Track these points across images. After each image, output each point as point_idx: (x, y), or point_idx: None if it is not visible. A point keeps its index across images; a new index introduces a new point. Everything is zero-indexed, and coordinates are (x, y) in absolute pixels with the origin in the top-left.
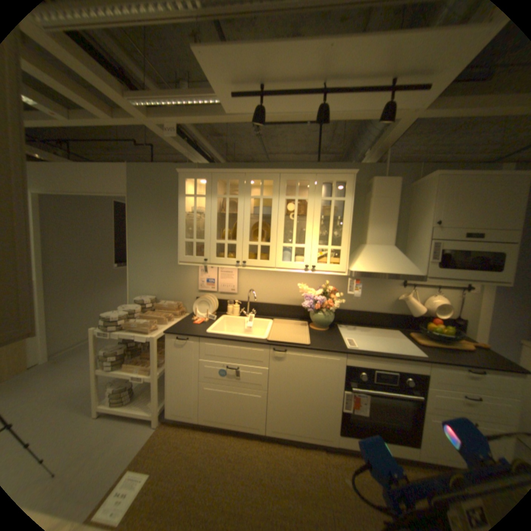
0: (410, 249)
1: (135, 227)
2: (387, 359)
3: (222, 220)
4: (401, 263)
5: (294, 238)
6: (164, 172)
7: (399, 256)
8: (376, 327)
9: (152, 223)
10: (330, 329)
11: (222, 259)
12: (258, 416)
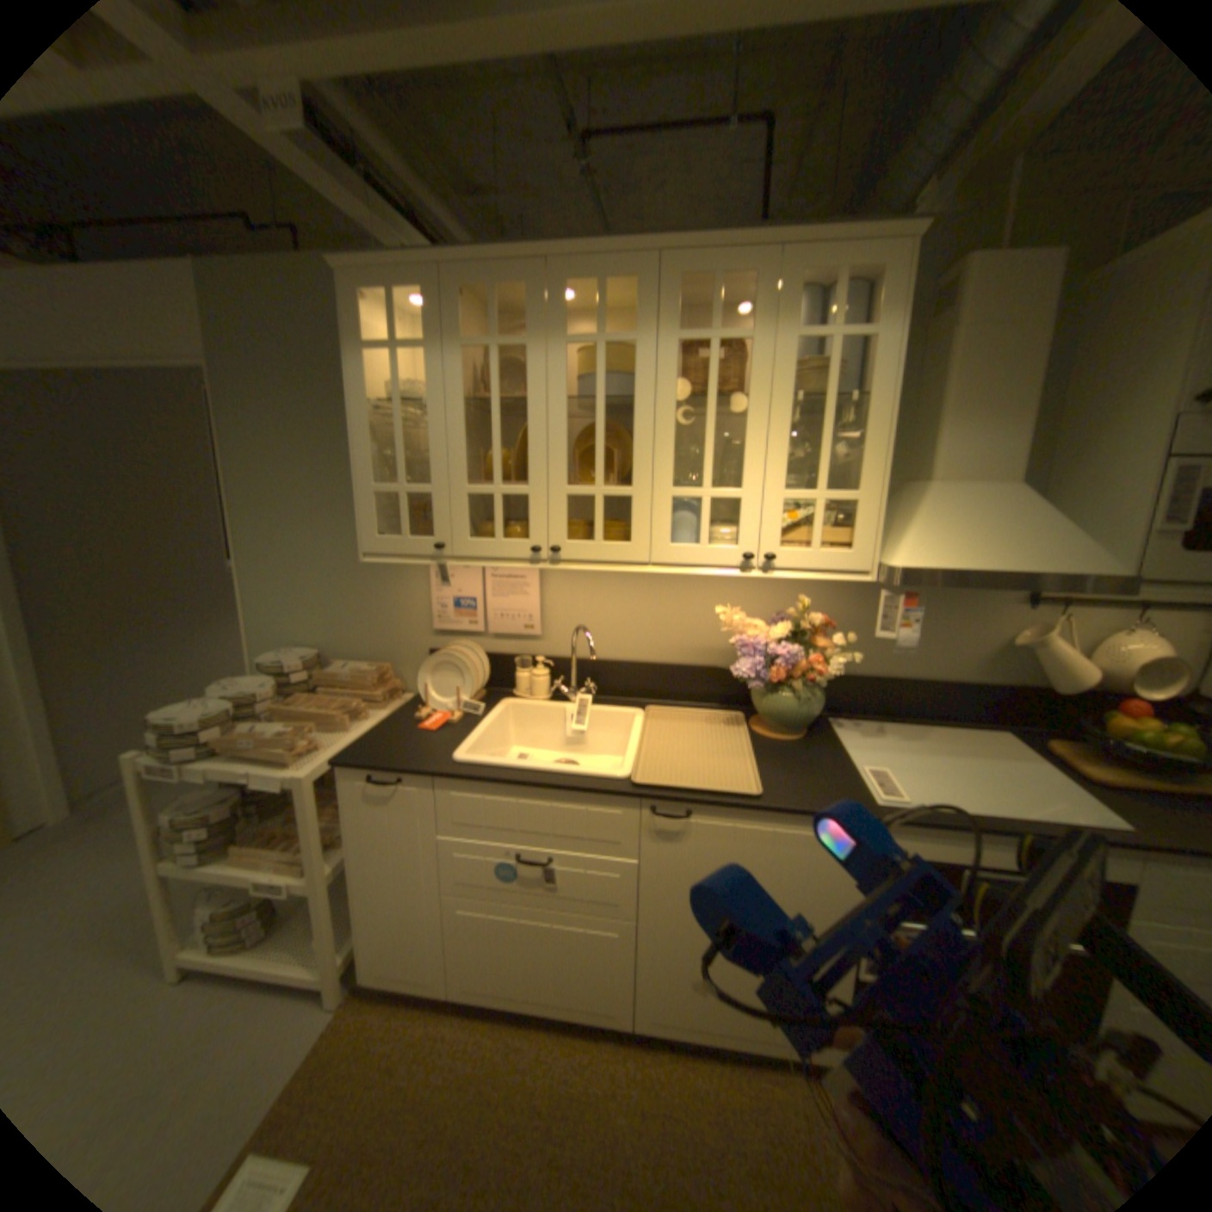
0: (1064, 490)
1: (239, 454)
2: (1007, 839)
3: (483, 420)
4: (1053, 537)
5: (706, 469)
6: (304, 280)
7: (1043, 514)
8: (940, 720)
9: (287, 440)
10: (811, 733)
11: (489, 542)
12: (611, 985)
